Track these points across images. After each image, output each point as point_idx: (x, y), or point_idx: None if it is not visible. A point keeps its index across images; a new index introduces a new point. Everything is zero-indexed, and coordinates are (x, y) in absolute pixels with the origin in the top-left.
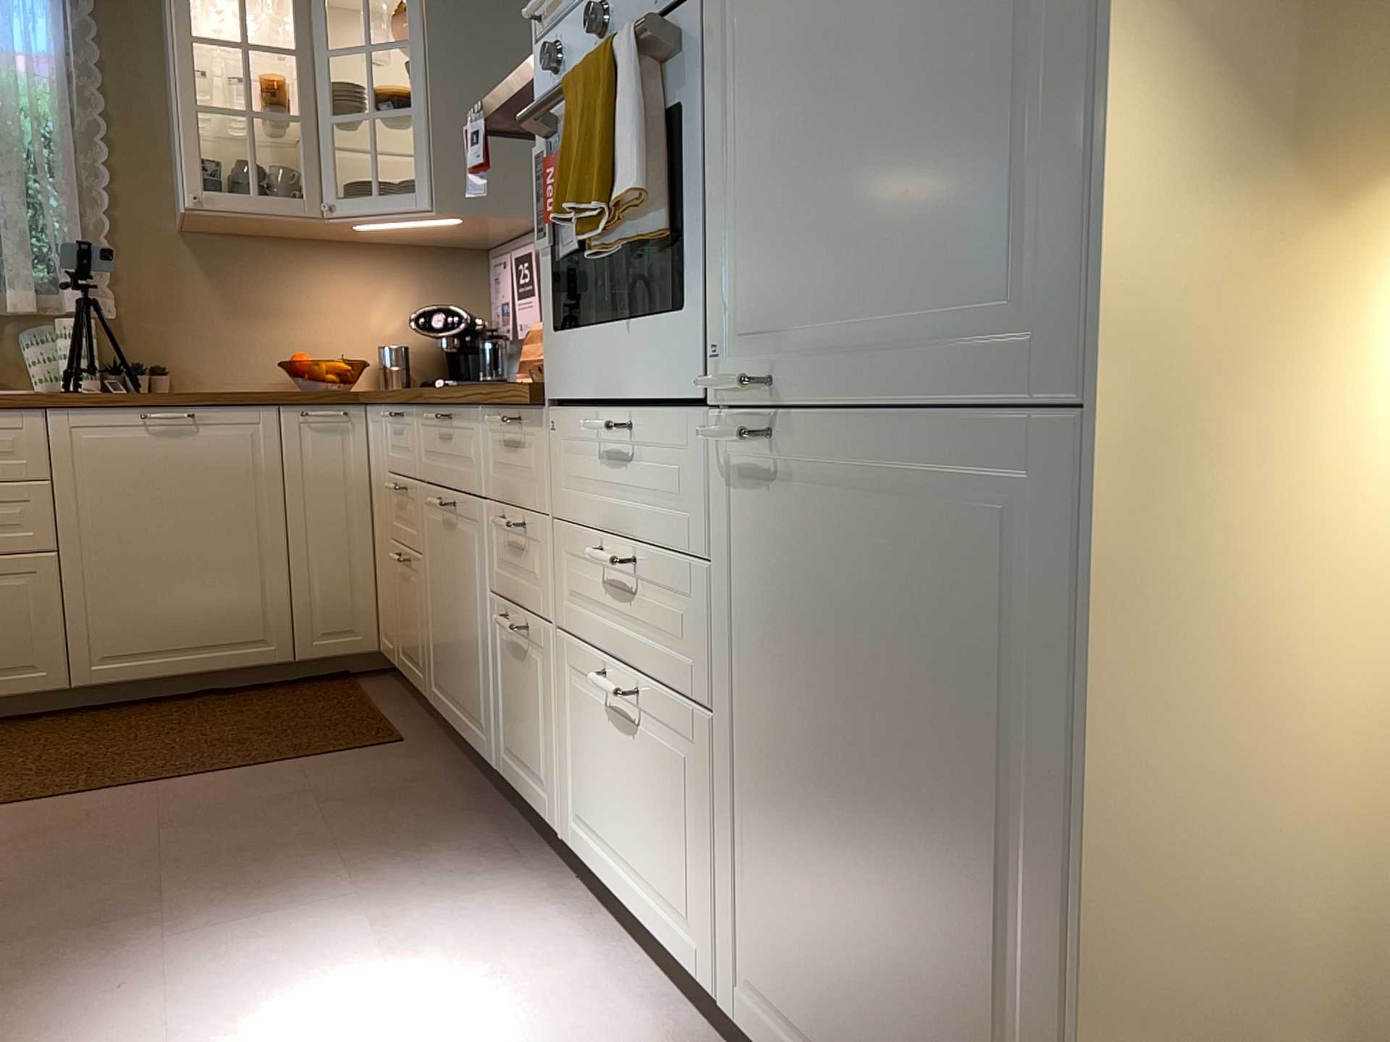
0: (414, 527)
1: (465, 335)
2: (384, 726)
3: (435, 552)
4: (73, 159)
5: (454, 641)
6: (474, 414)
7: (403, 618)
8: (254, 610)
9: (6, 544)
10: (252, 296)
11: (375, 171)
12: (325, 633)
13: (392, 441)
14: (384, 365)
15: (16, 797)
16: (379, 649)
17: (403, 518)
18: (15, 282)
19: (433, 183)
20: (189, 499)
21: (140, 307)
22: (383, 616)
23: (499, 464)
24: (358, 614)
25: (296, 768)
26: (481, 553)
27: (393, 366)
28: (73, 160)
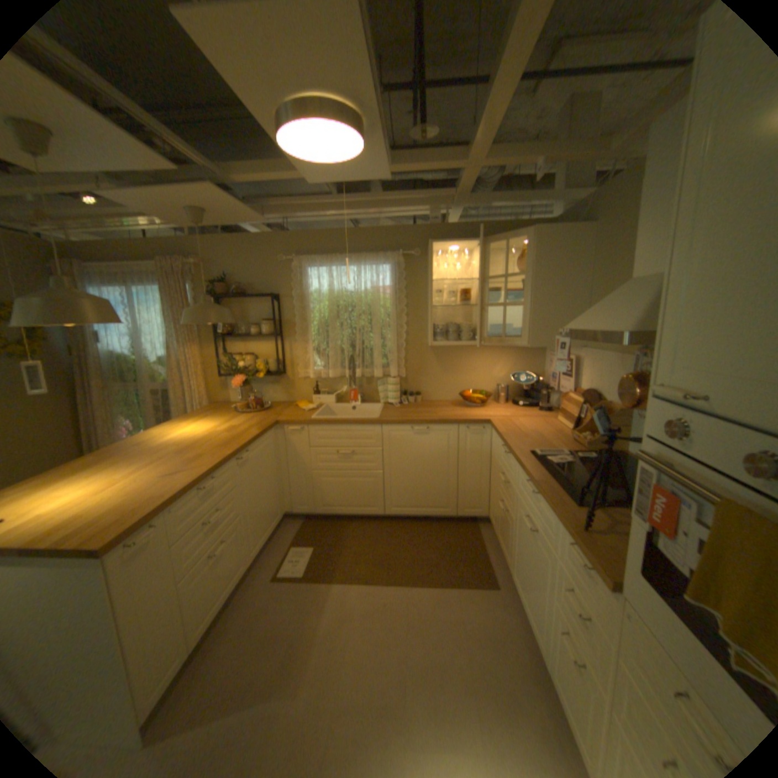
0: (511, 502)
1: (534, 384)
2: (490, 572)
3: (522, 531)
4: (395, 323)
5: (529, 582)
6: (557, 517)
7: (502, 526)
8: (443, 497)
9: (367, 468)
10: (450, 365)
11: (504, 327)
12: (469, 508)
13: (503, 455)
14: (498, 393)
15: (364, 579)
16: (488, 516)
17: (505, 490)
18: (376, 367)
19: (530, 335)
20: (424, 457)
21: (413, 371)
22: (491, 508)
23: (572, 562)
24: (482, 503)
25: (456, 597)
26: (552, 576)
27: (502, 394)
28: (395, 323)
